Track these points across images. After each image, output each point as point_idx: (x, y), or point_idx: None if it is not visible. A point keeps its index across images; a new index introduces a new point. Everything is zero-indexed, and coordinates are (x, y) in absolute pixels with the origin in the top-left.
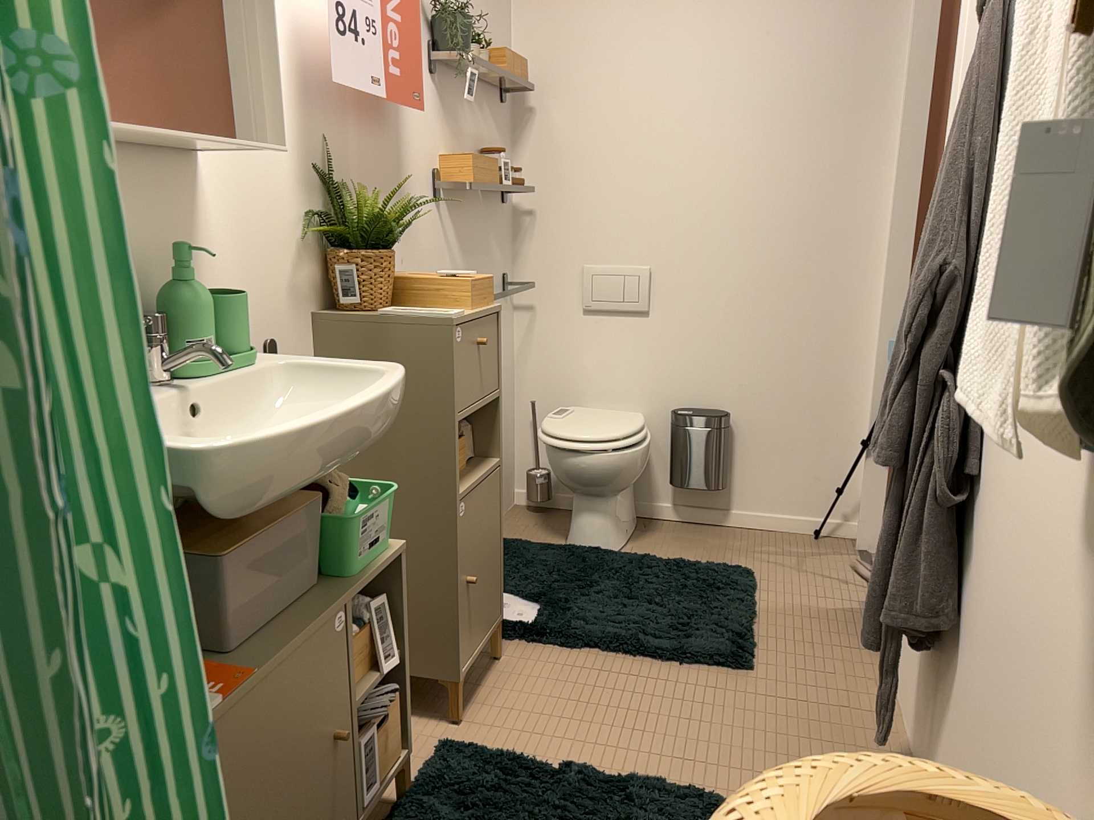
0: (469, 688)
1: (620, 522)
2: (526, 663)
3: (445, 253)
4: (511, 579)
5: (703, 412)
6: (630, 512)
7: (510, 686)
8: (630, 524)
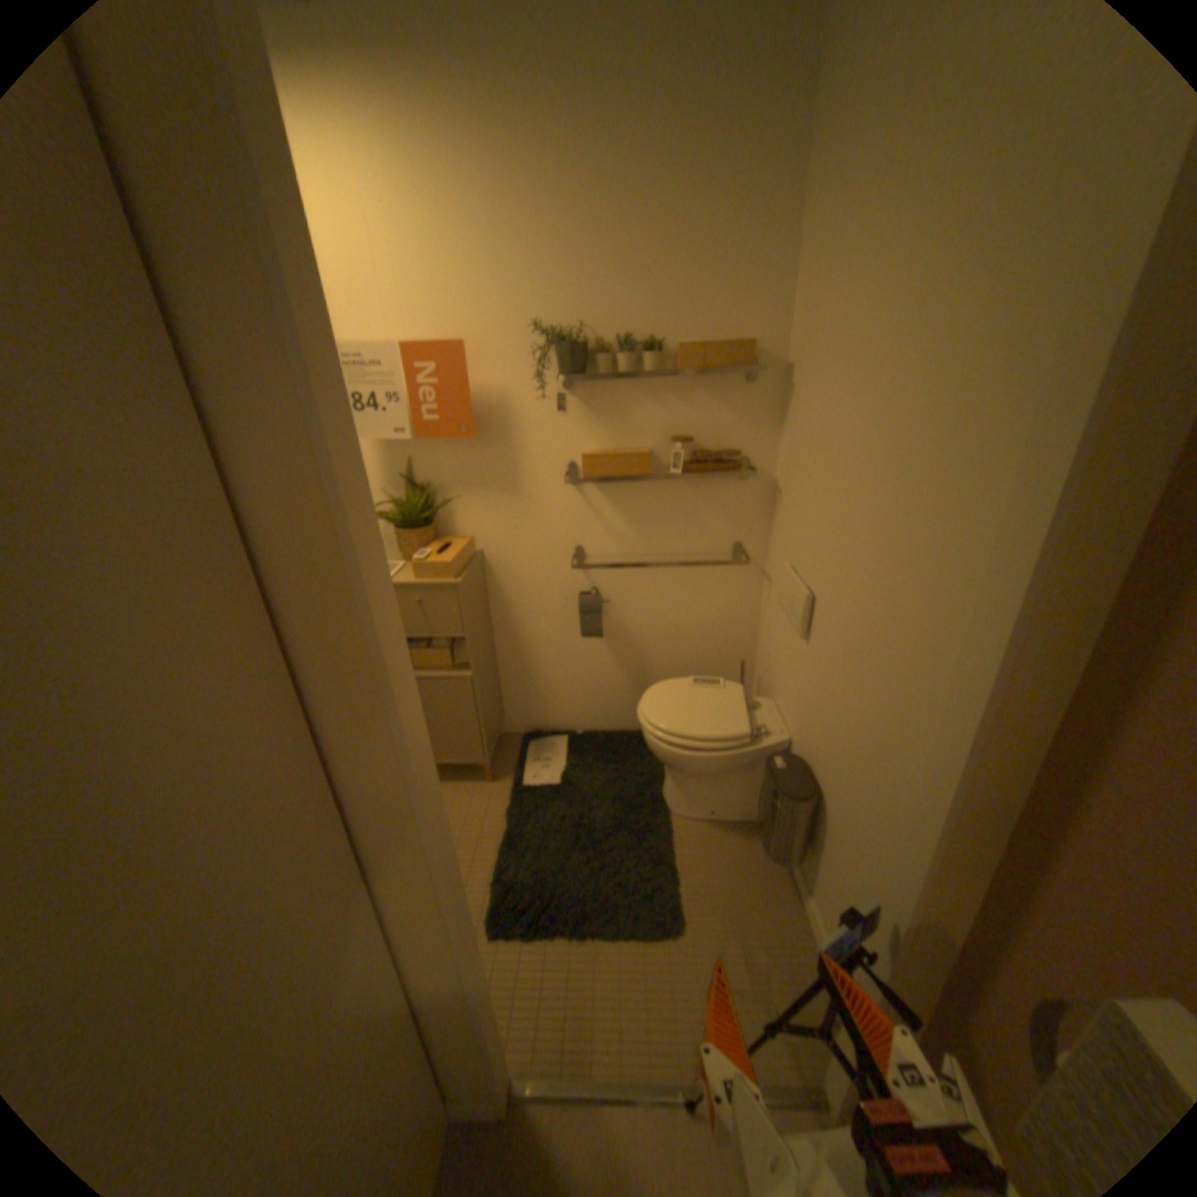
0: (453, 779)
1: (693, 798)
2: (482, 797)
3: (588, 521)
4: (584, 760)
5: (799, 776)
6: (730, 802)
7: (455, 796)
8: (721, 810)
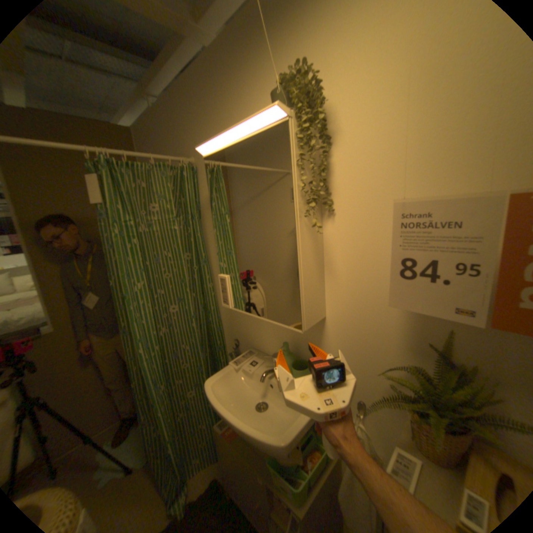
0: None
1: None
2: None
3: None
4: None
5: None
6: None
7: None
8: None
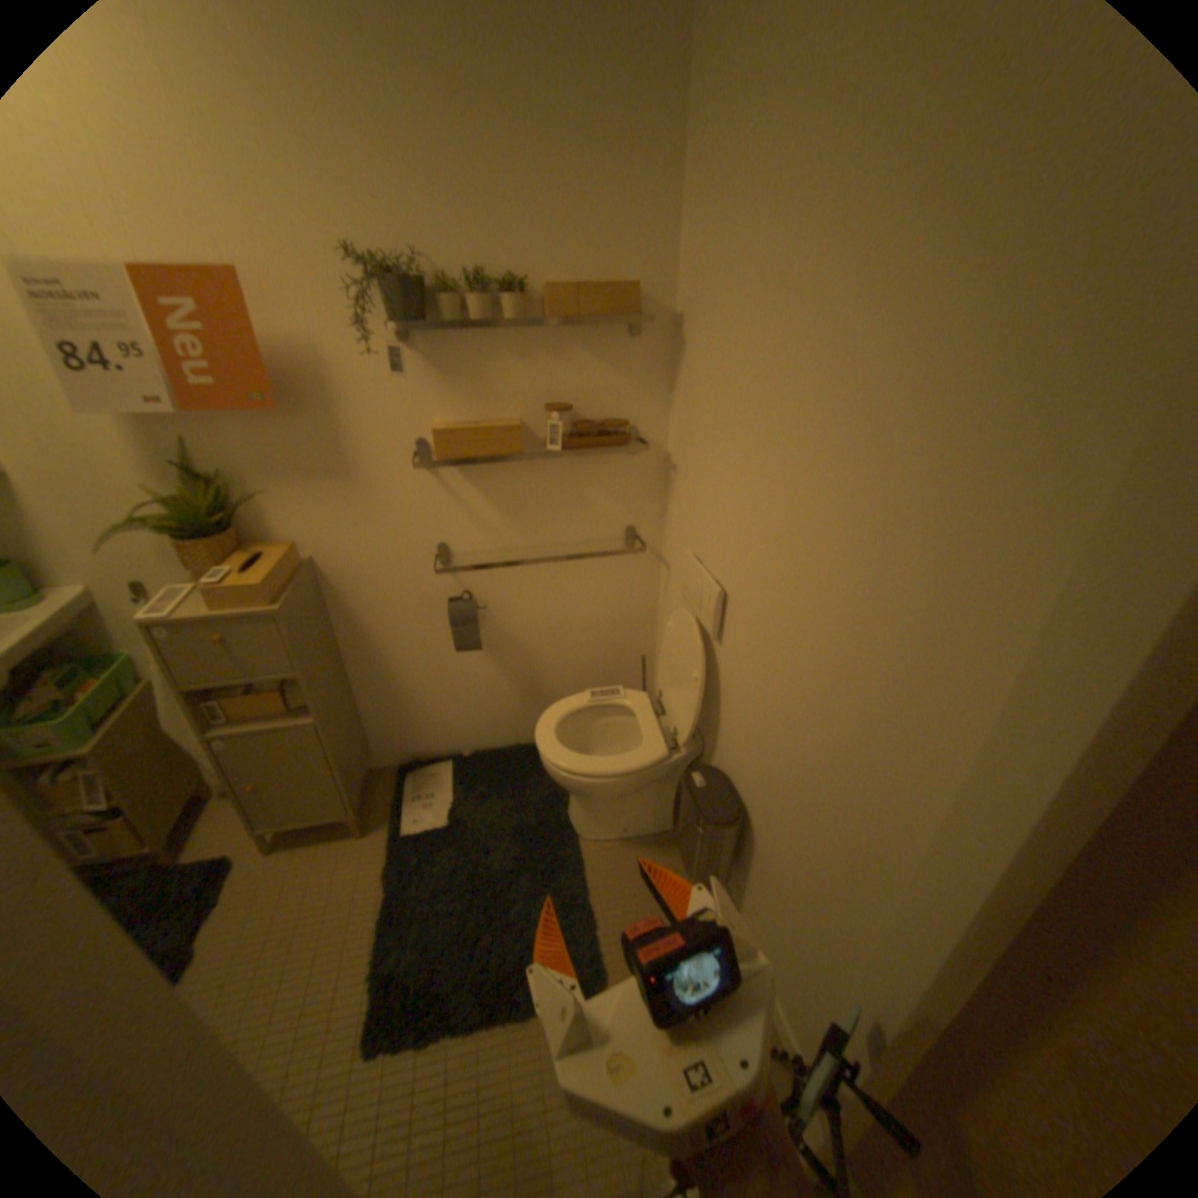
0: (308, 841)
1: (603, 818)
2: (348, 859)
3: (449, 511)
4: (474, 789)
5: (720, 793)
6: (643, 815)
7: (313, 864)
8: (633, 826)
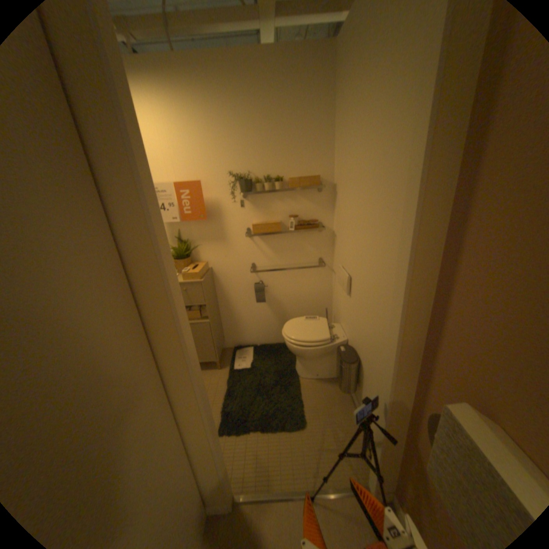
0: (203, 369)
1: (309, 369)
2: (216, 376)
3: (256, 252)
4: (261, 357)
5: (351, 354)
6: (325, 370)
7: (204, 376)
8: (321, 374)
